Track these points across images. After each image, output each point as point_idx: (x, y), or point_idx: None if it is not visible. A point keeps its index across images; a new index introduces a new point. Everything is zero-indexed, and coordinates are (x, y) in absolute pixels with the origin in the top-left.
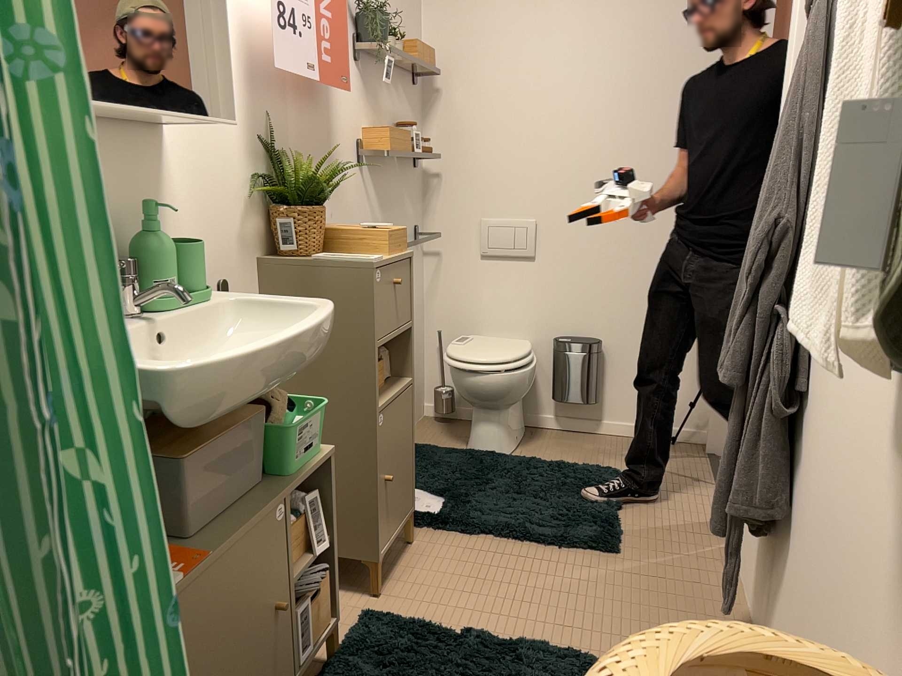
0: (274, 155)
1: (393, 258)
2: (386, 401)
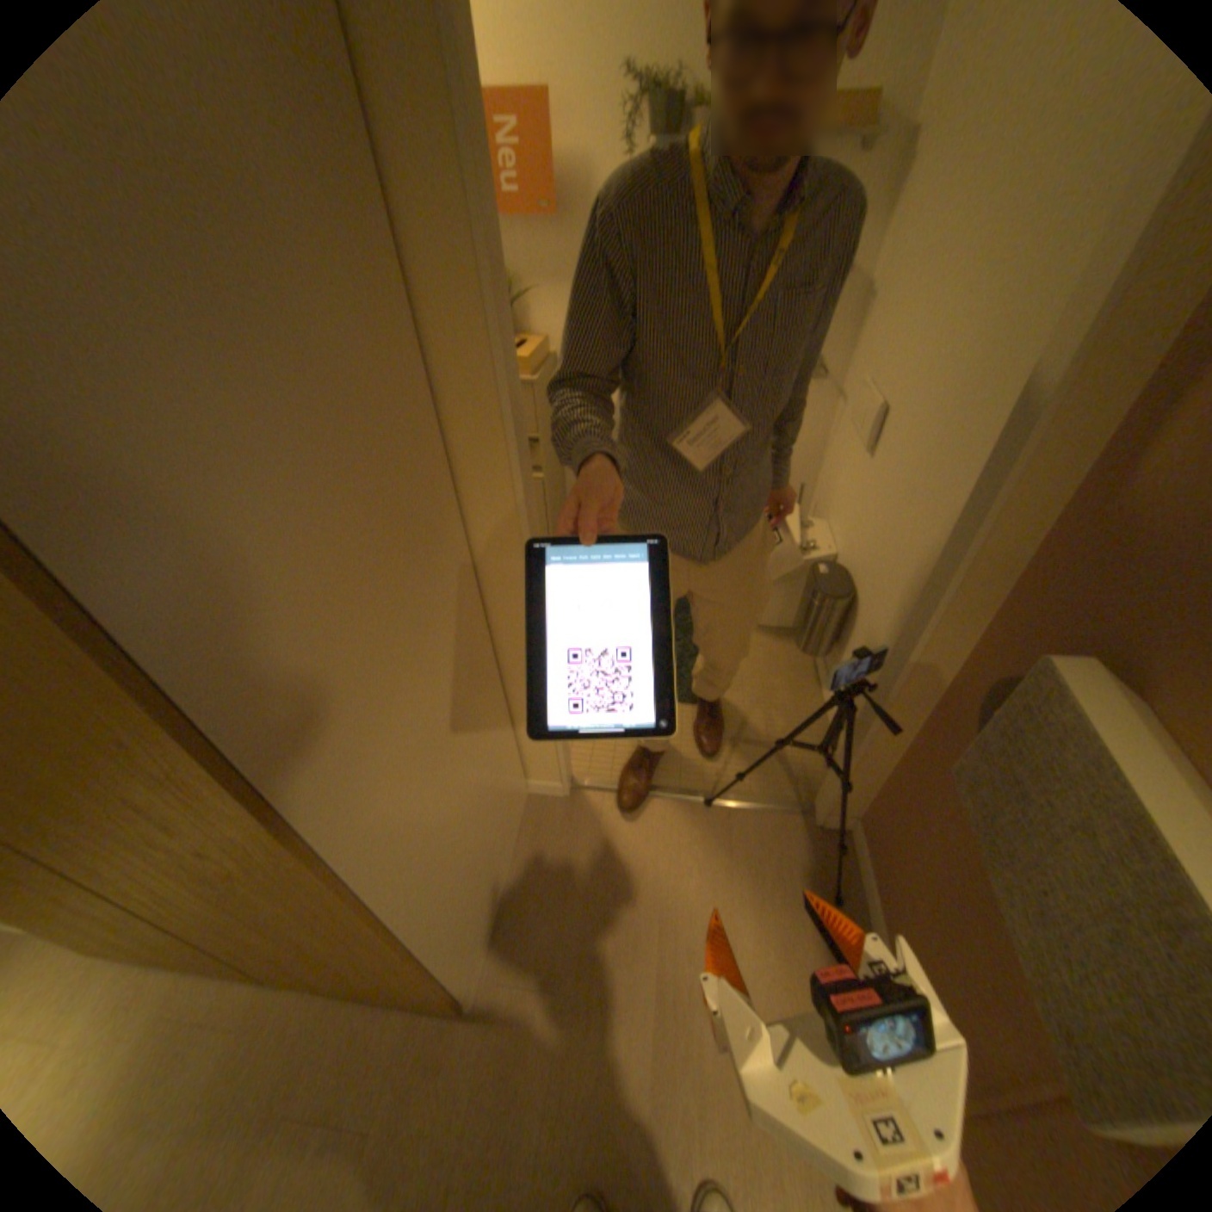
0: None
1: None
2: None
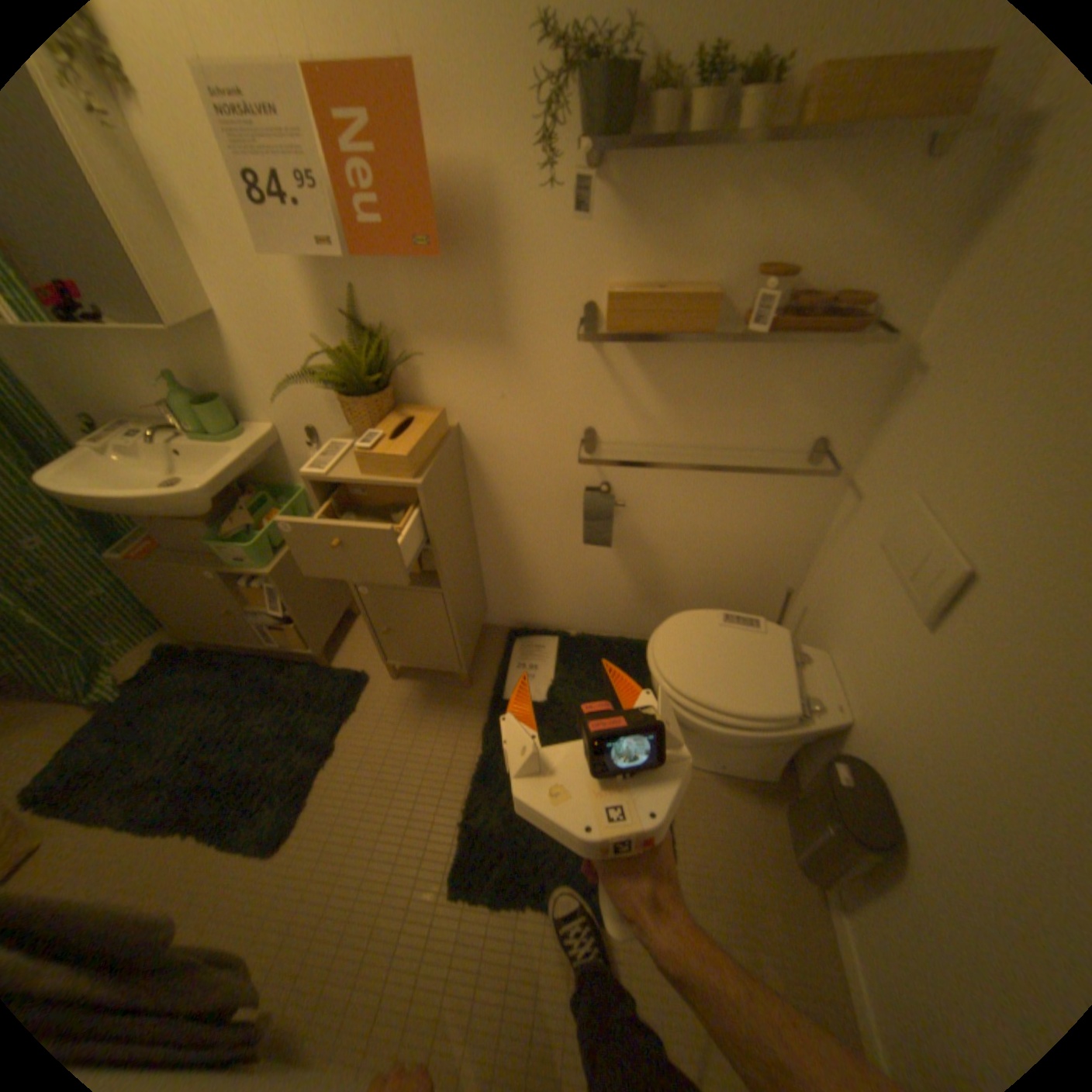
0: (363, 326)
1: (359, 479)
2: (378, 584)
